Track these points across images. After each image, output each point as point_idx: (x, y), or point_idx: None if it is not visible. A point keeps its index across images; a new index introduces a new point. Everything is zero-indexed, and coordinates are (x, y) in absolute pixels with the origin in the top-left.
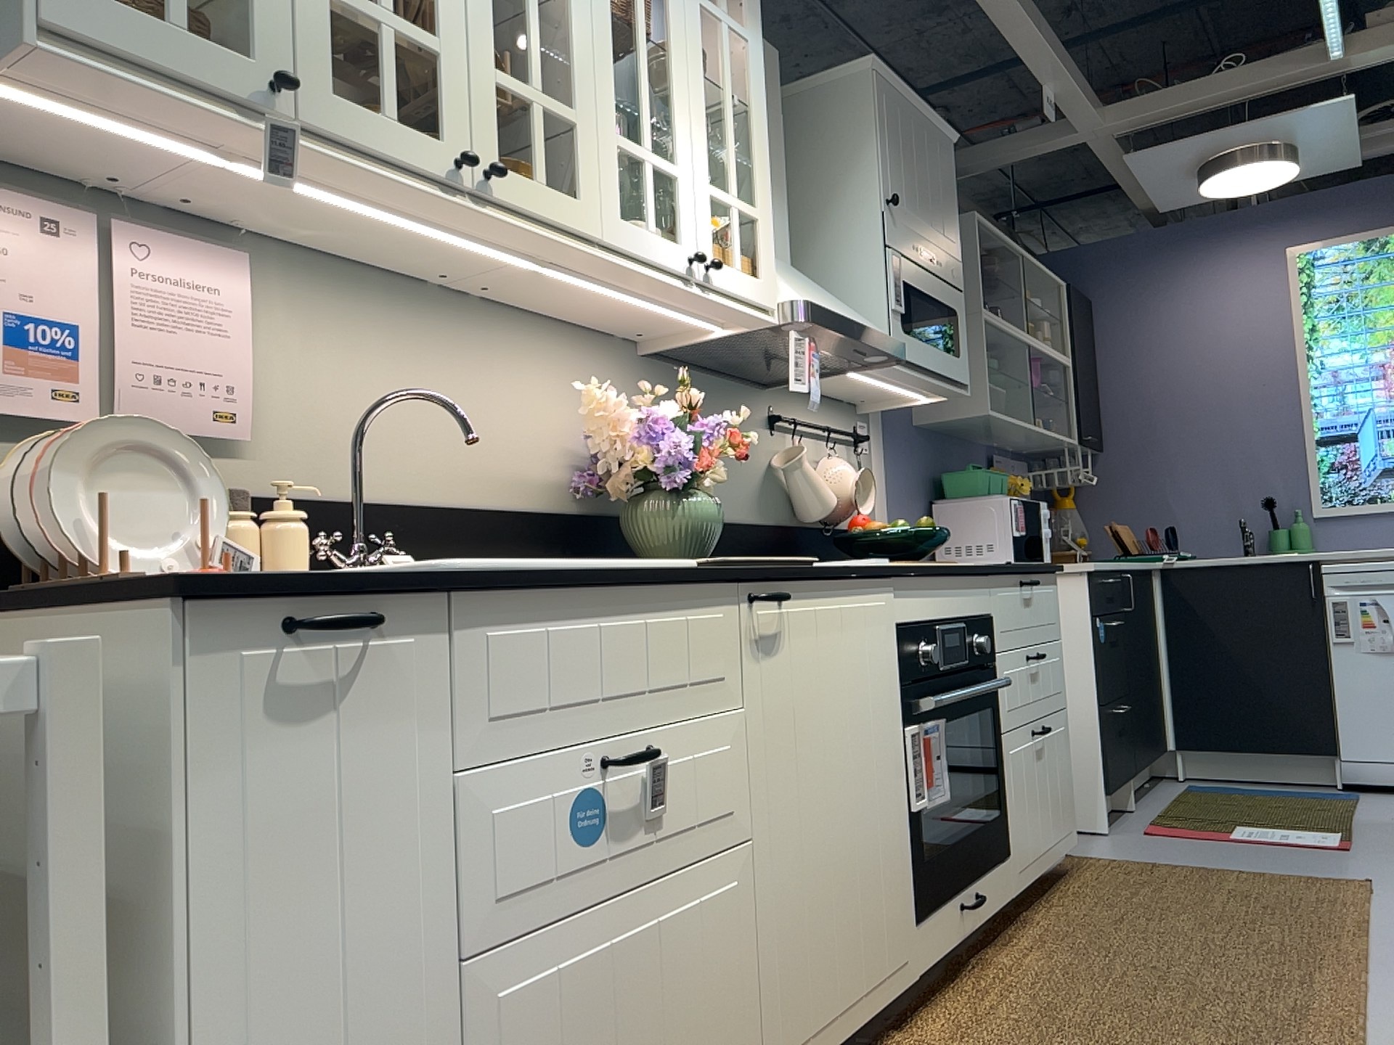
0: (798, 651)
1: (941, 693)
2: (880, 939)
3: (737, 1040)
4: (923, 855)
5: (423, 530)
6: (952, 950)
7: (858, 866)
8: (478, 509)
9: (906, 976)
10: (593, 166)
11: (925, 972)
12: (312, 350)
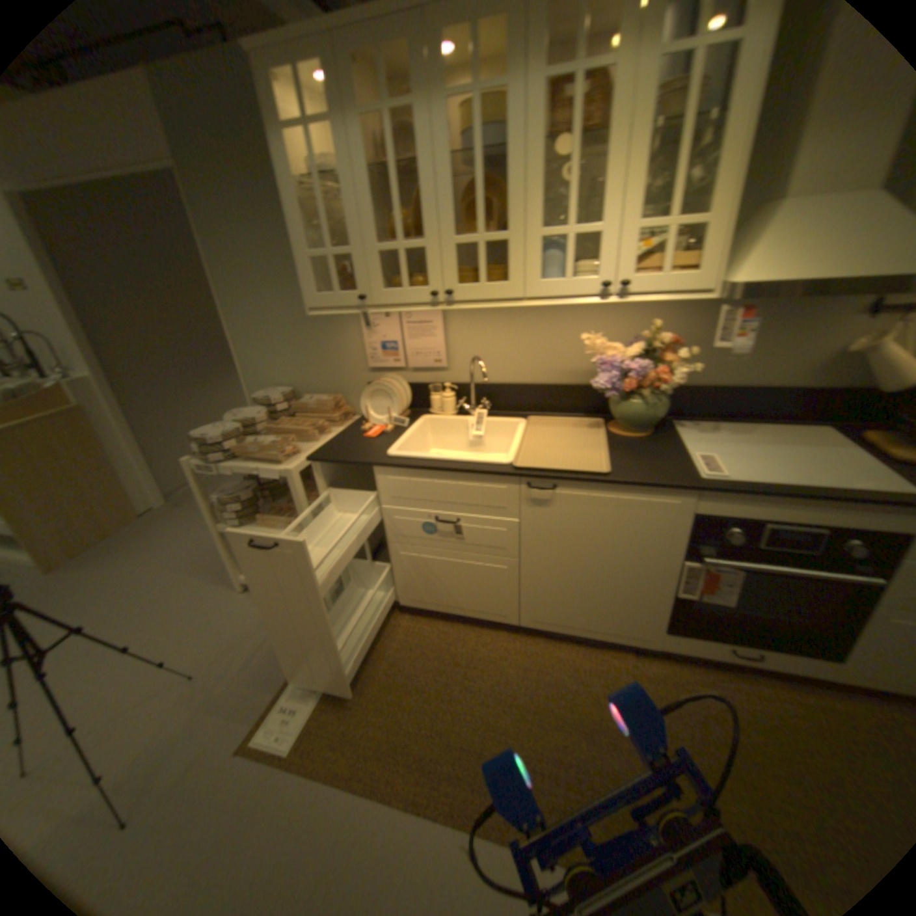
0: (568, 510)
1: (756, 559)
2: (622, 625)
3: (505, 606)
4: (691, 617)
5: (516, 394)
6: (711, 661)
7: (608, 596)
8: (545, 386)
9: (646, 646)
10: (520, 260)
11: (673, 654)
12: (472, 333)
